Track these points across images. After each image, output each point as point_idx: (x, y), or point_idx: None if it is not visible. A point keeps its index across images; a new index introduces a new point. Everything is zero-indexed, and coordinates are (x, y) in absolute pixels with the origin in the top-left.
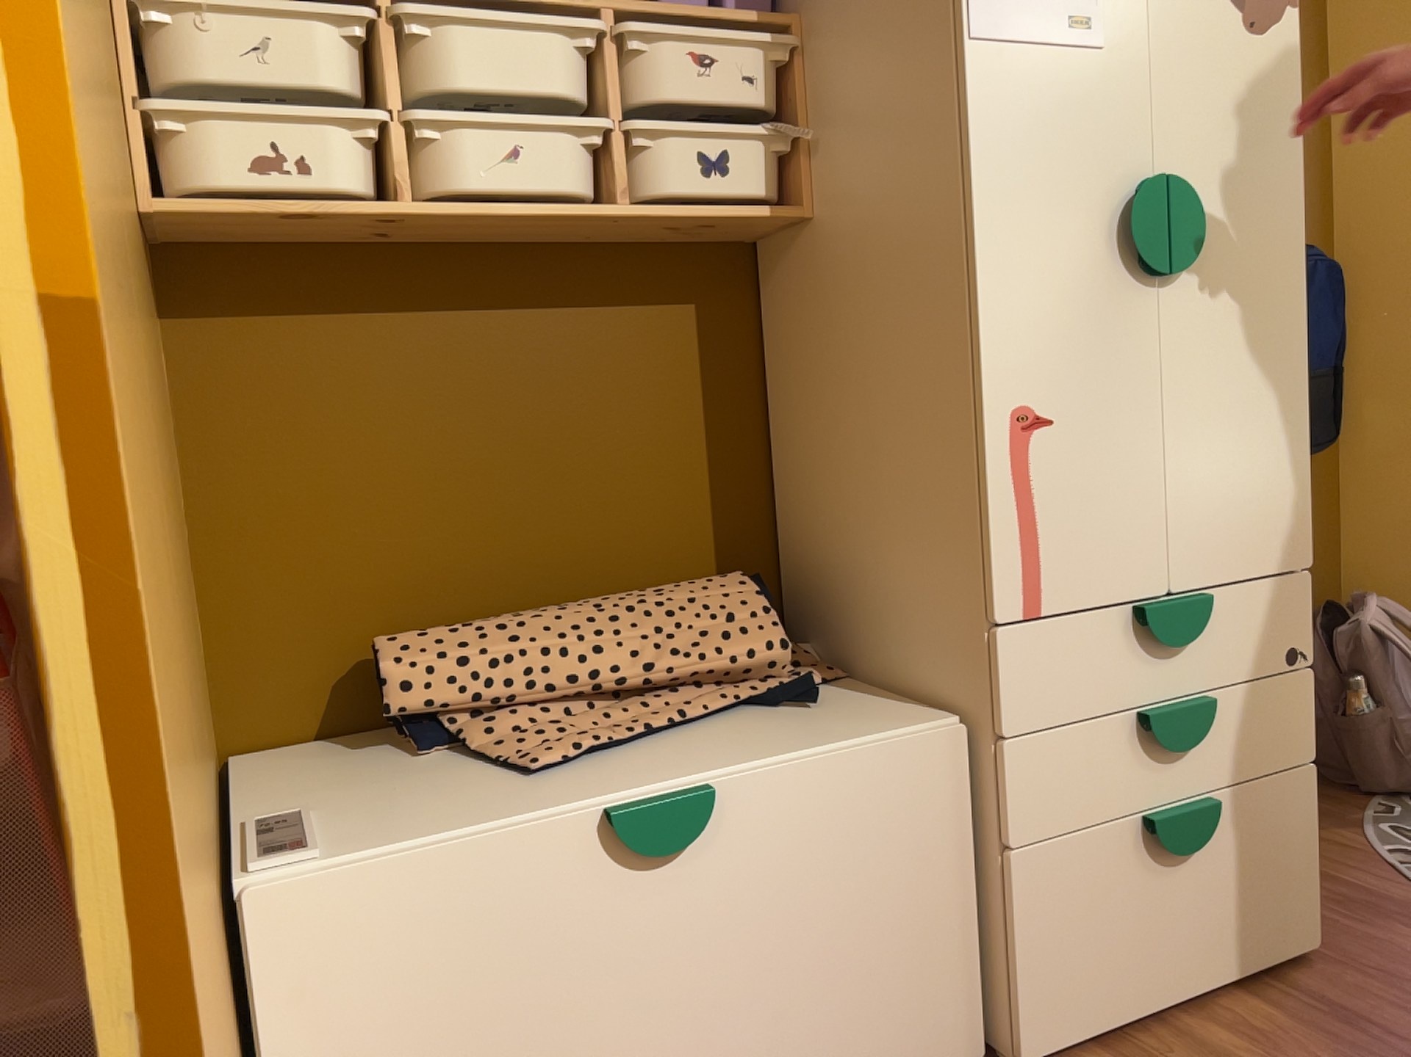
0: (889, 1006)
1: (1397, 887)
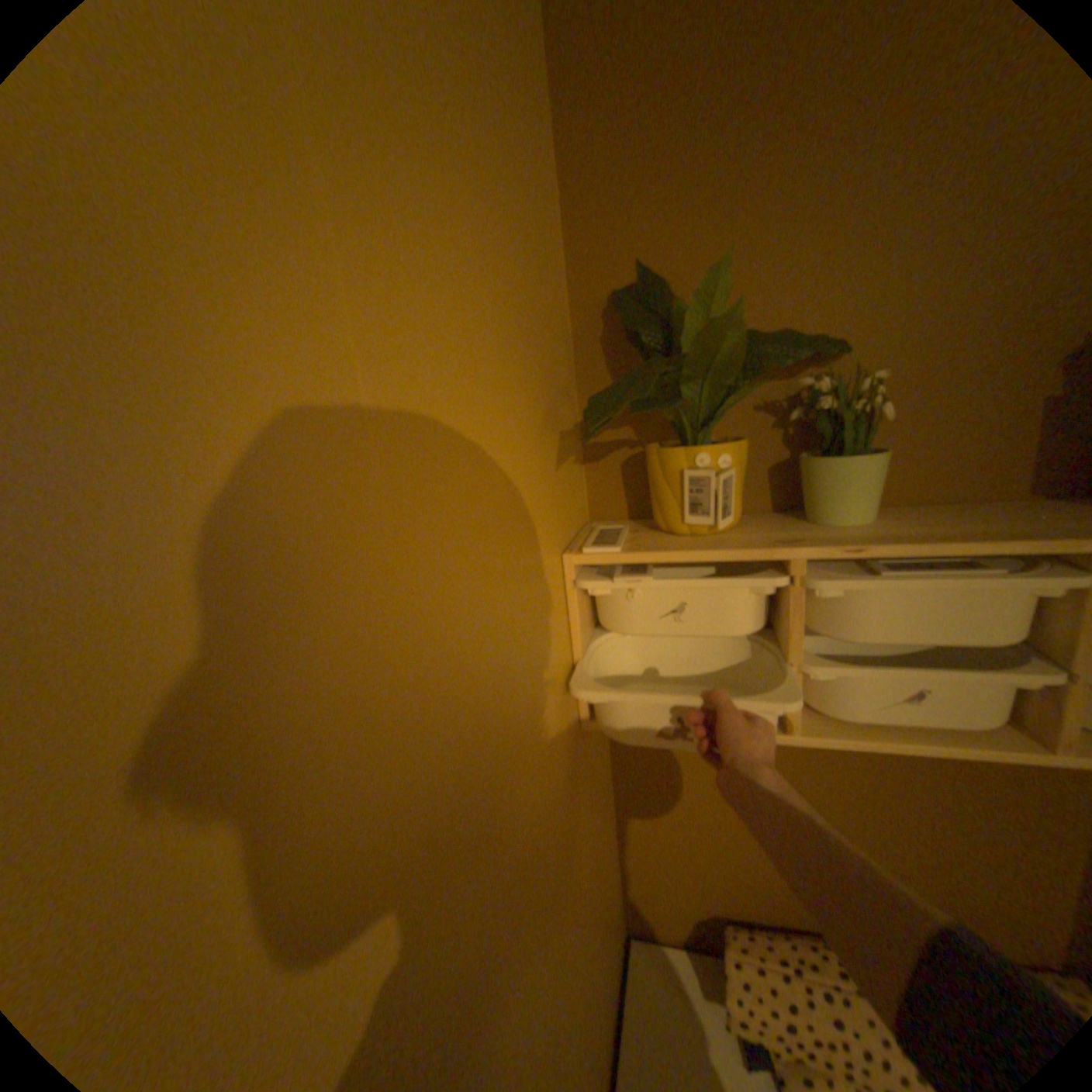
0: None
1: None
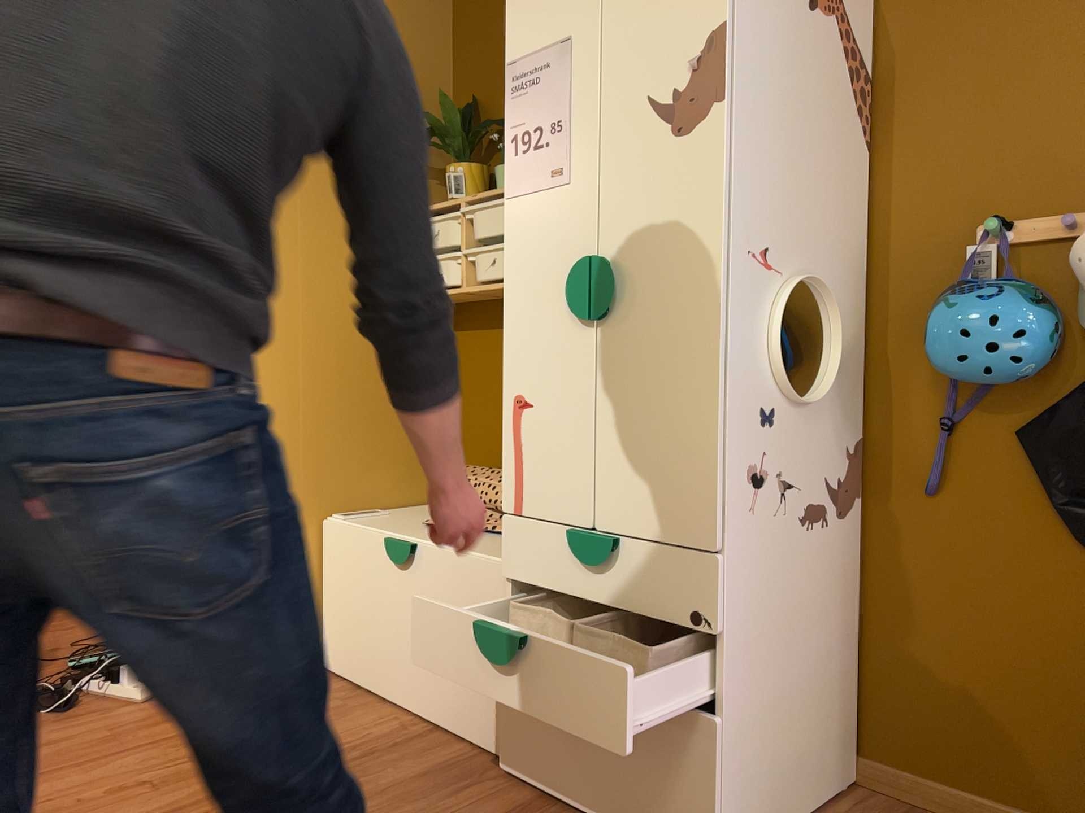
0: (469, 694)
1: None
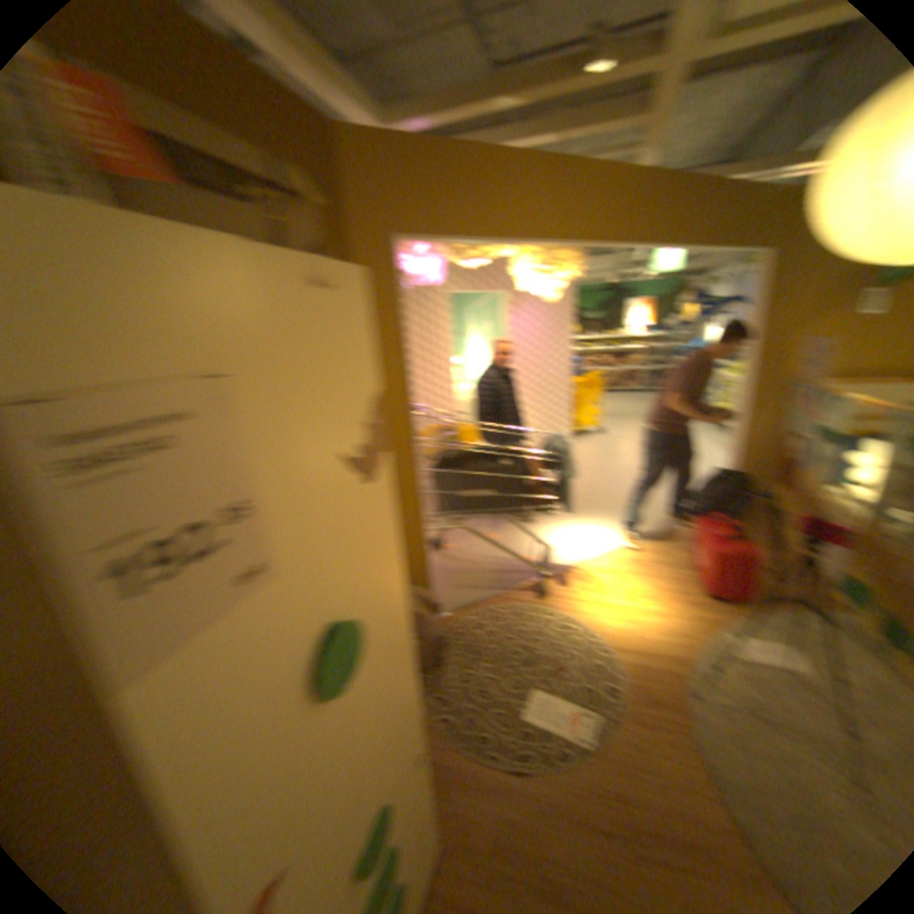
0: None
1: (449, 760)
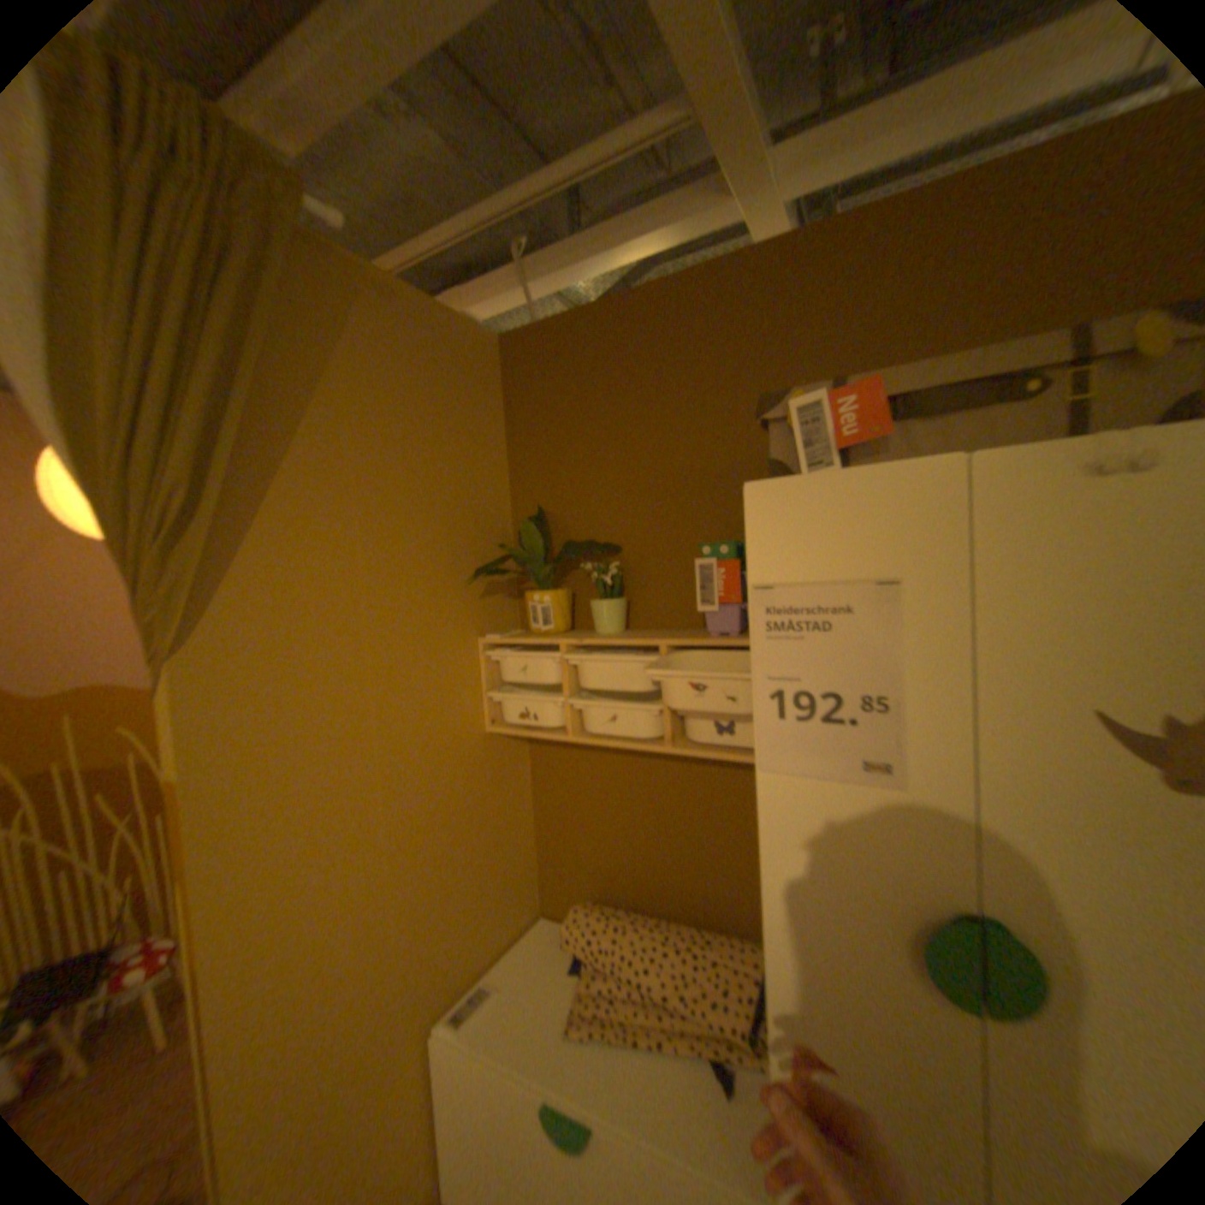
0: None
1: None
